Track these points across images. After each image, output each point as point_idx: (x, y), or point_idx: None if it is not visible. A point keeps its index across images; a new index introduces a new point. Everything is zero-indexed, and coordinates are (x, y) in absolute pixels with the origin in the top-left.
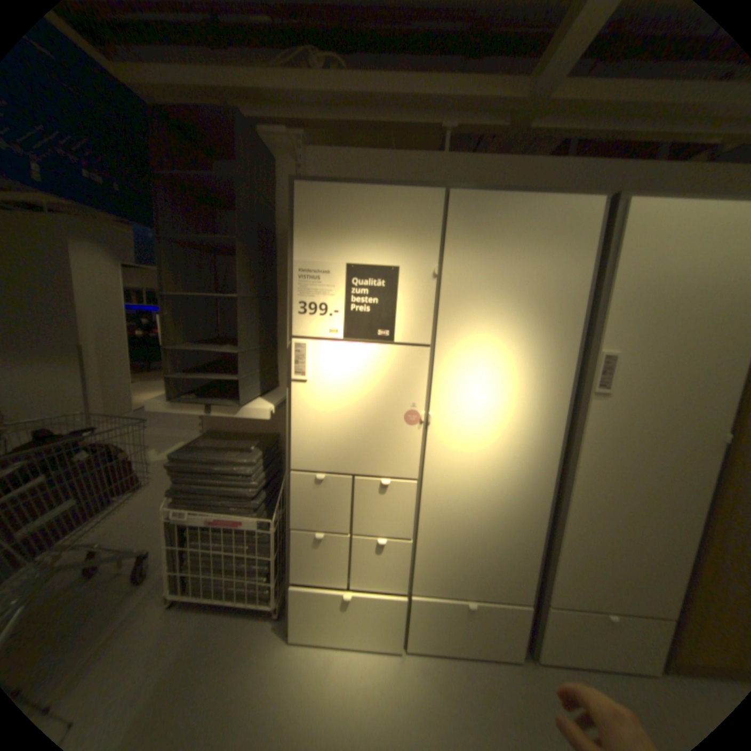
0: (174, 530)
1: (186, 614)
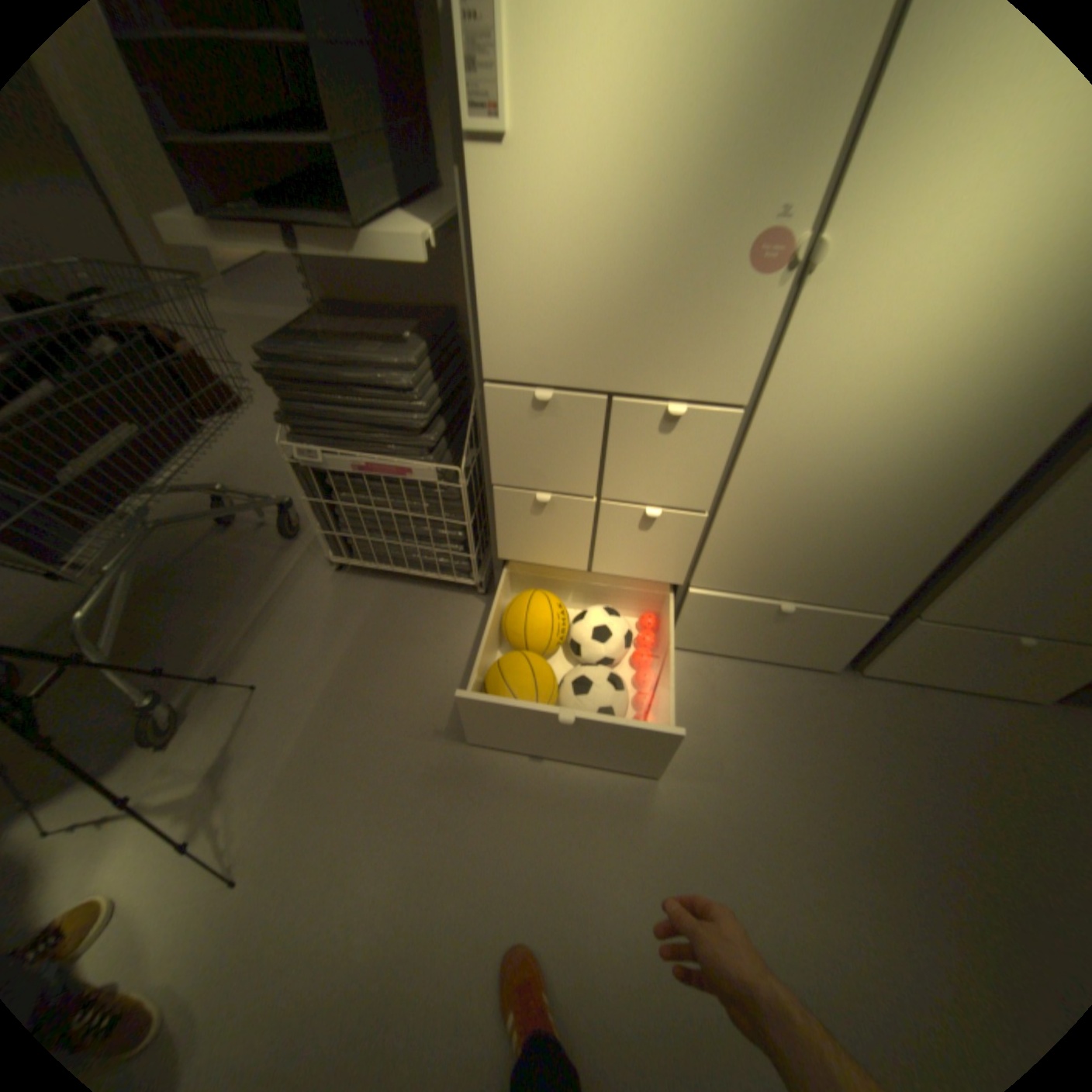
0: (311, 475)
1: (363, 579)
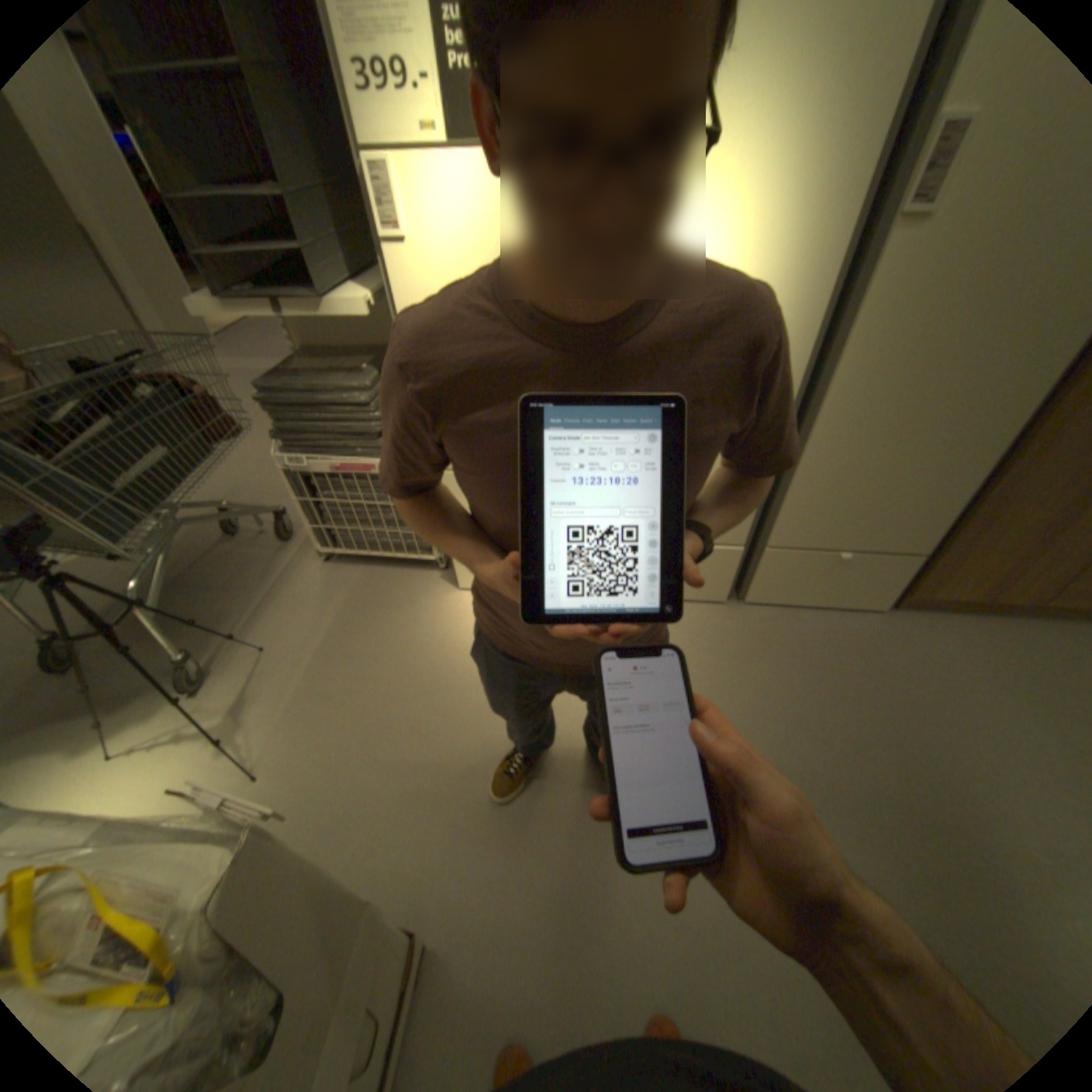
0: (298, 479)
1: (346, 566)
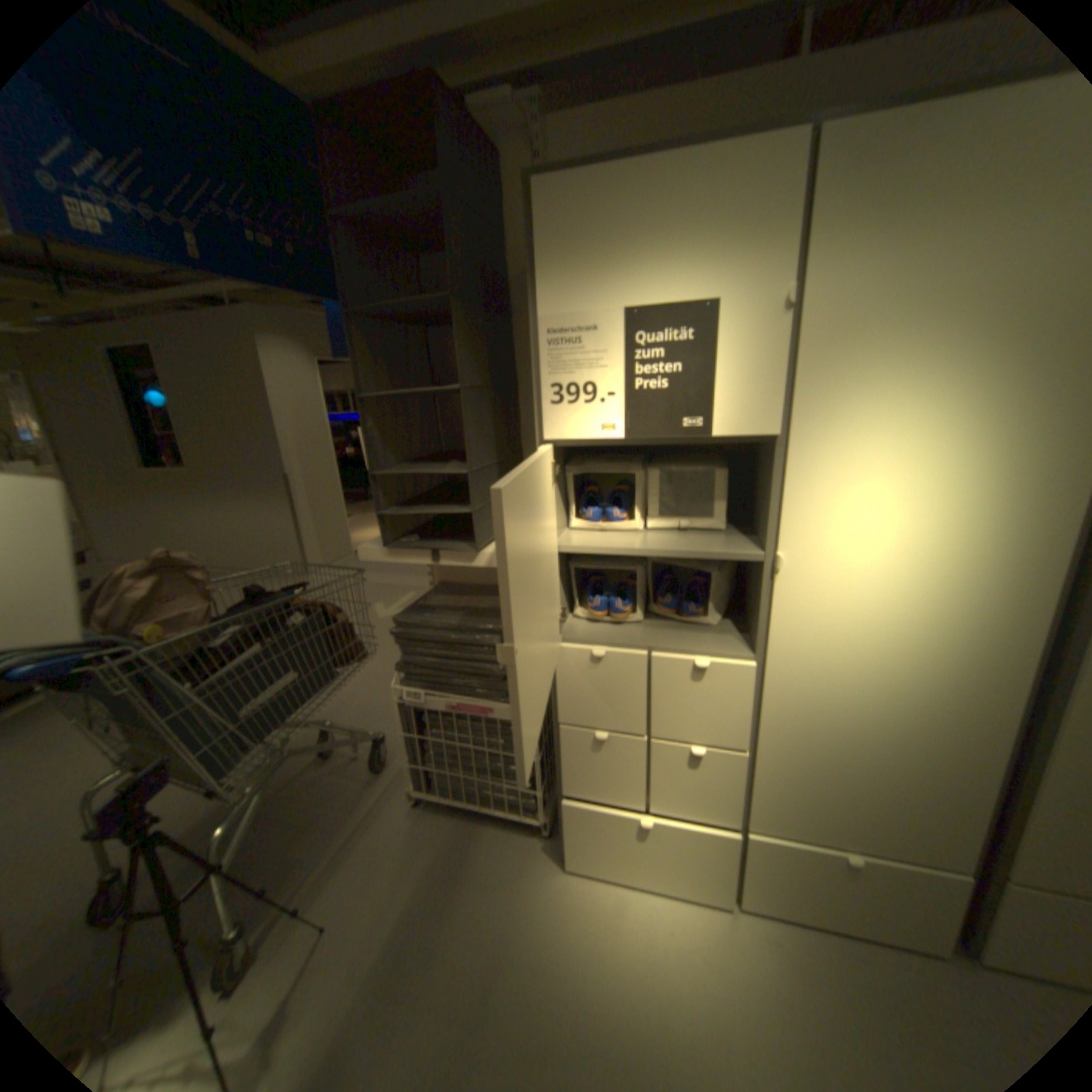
0: (409, 714)
1: (433, 818)
